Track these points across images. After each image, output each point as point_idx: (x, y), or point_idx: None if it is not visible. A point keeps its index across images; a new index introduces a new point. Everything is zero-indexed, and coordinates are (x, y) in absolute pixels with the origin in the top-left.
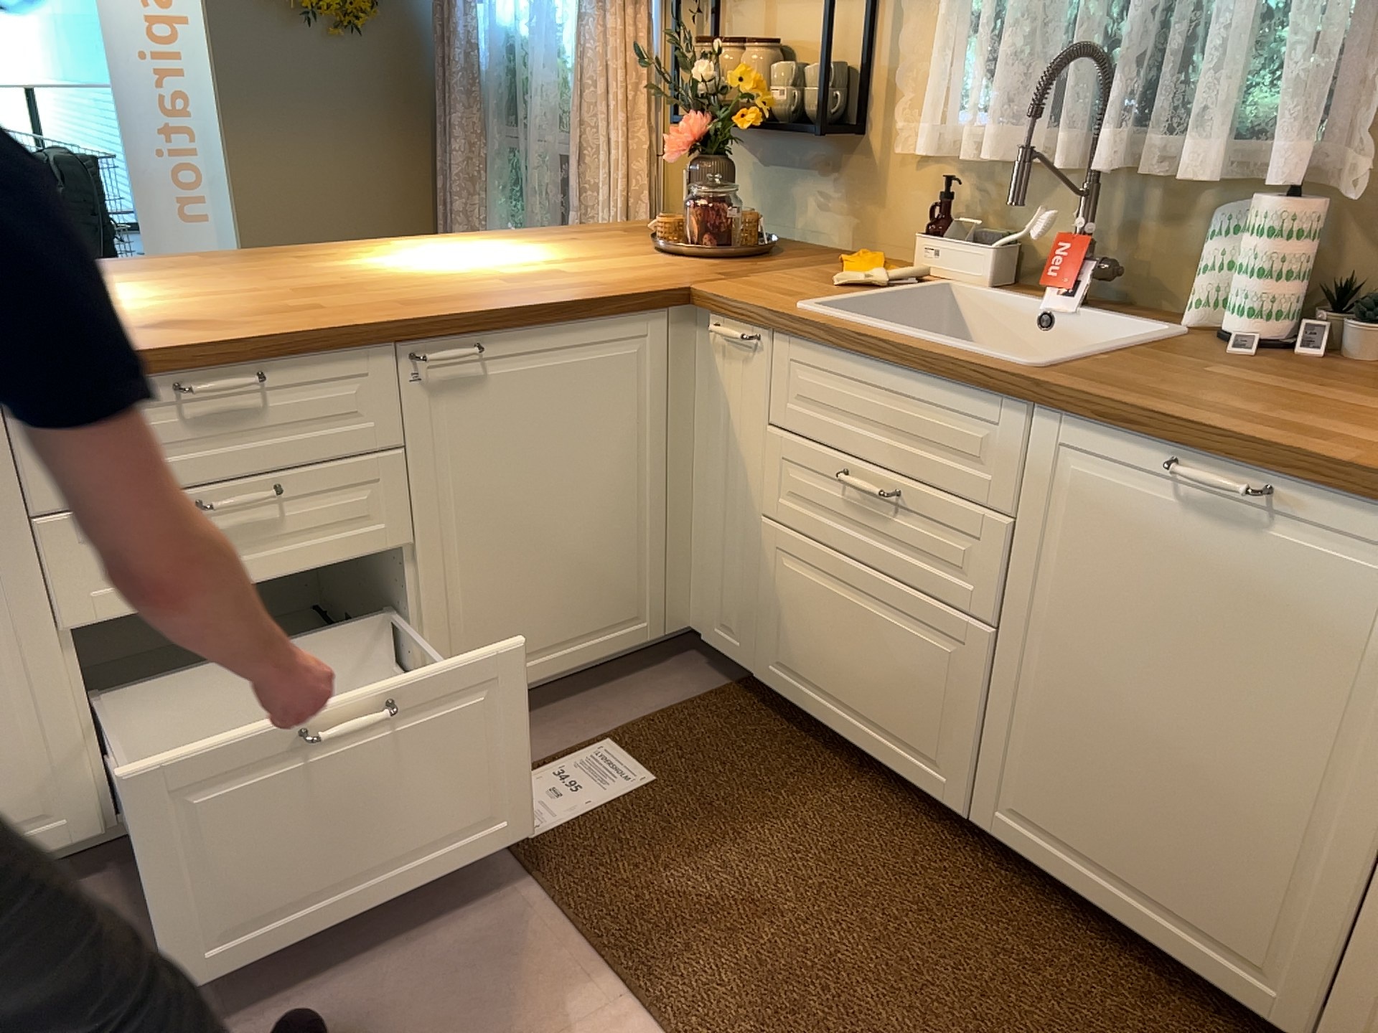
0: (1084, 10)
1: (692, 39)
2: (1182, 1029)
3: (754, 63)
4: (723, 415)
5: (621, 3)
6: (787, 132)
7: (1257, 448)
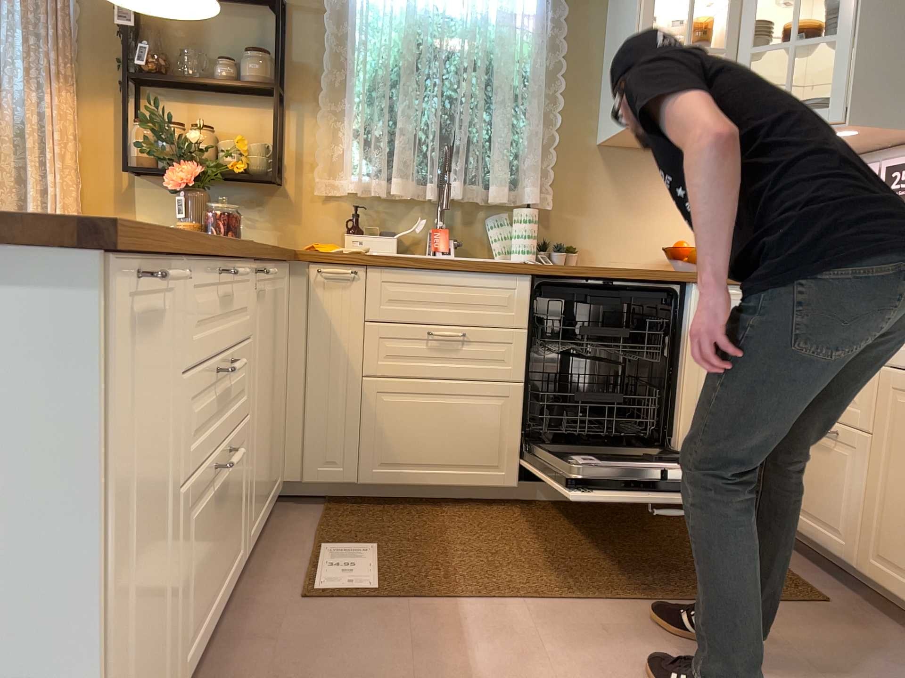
0: (420, 131)
1: (163, 118)
2: (635, 516)
3: (208, 138)
4: (322, 325)
5: (62, 86)
6: (218, 183)
7: (626, 271)
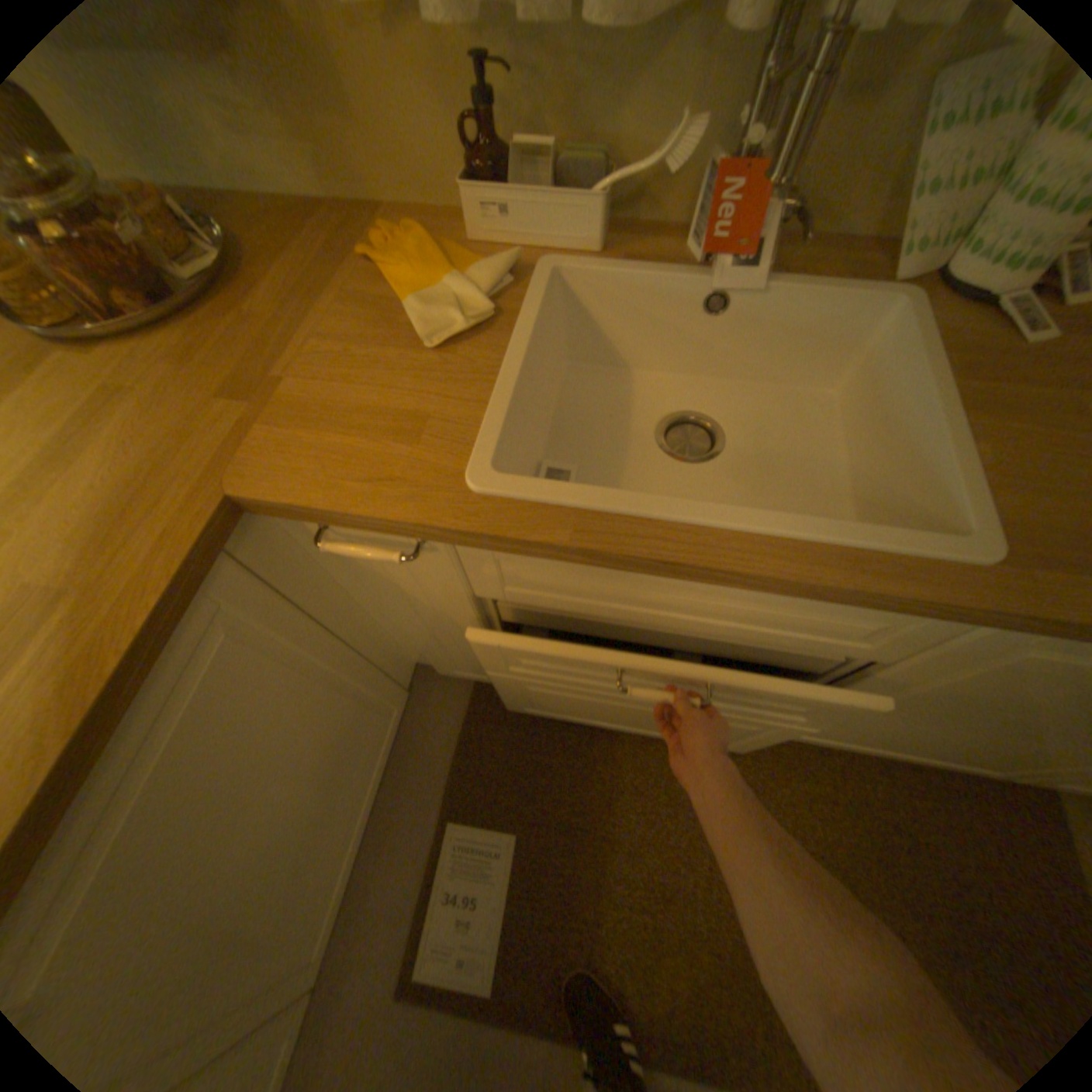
0: None
1: None
2: (916, 781)
3: None
4: (389, 588)
5: None
6: None
7: None
